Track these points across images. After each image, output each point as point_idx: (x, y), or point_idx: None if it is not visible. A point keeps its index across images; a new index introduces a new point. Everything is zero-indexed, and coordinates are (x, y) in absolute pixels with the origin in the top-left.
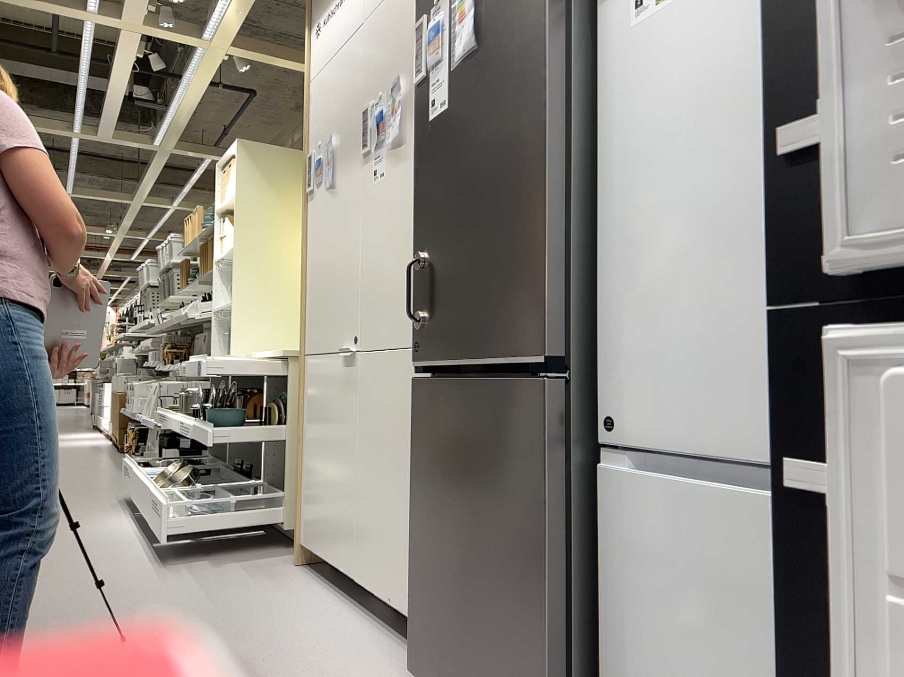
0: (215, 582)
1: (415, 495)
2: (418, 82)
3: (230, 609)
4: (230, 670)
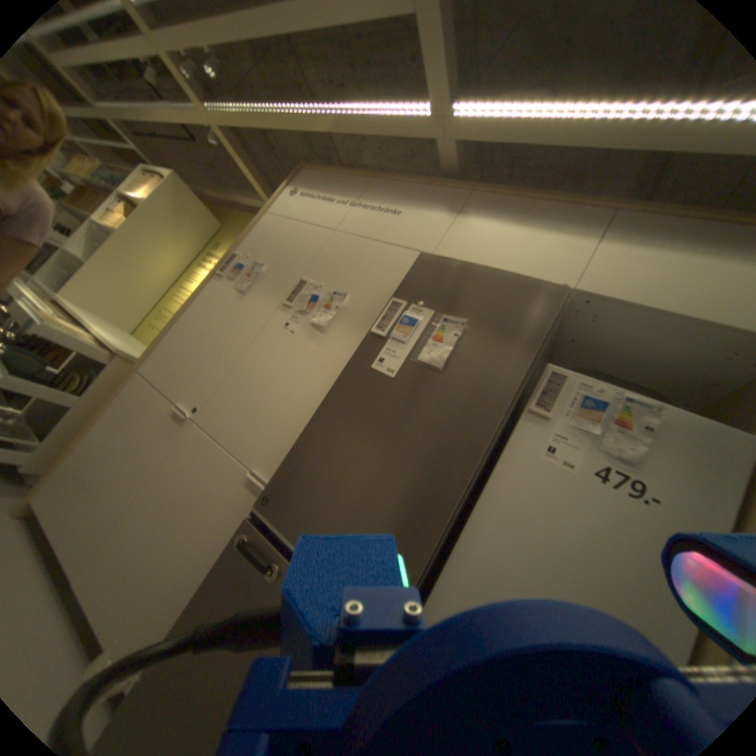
0: None
1: (196, 610)
2: (375, 334)
3: None
4: None
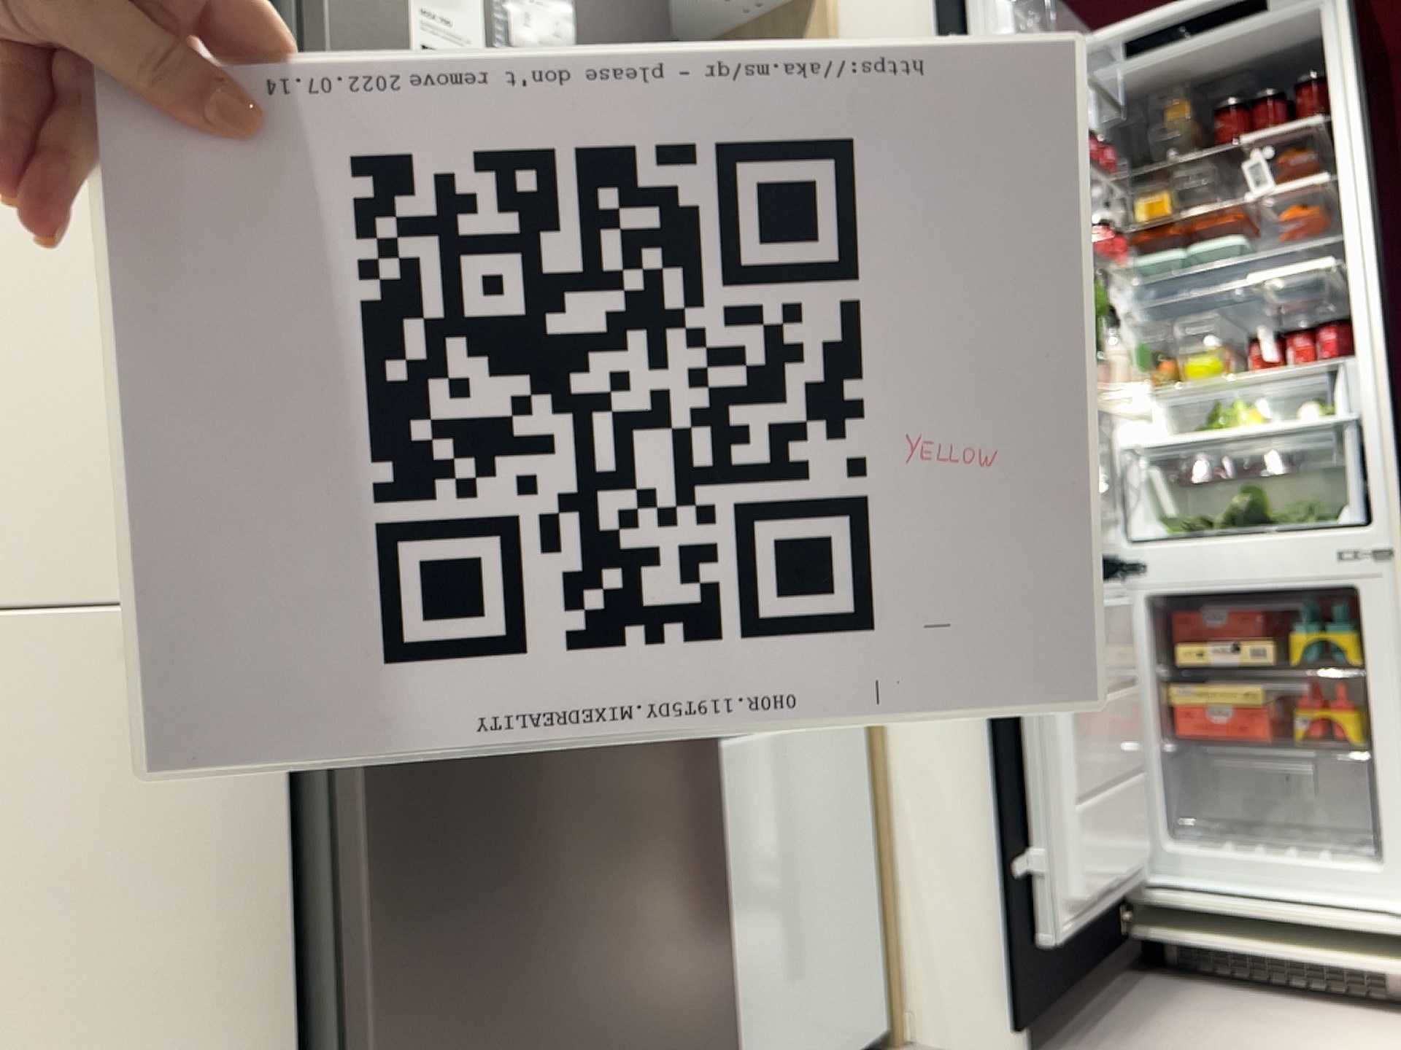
0: None
1: (390, 977)
2: None
3: None
4: None
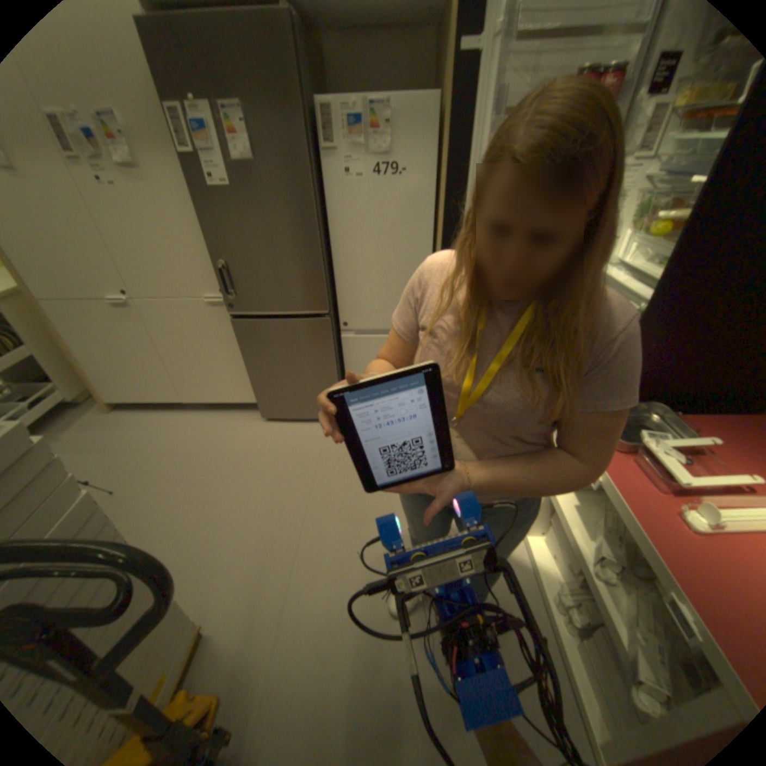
0: (79, 447)
1: (248, 363)
2: (182, 152)
3: (126, 449)
4: (189, 462)
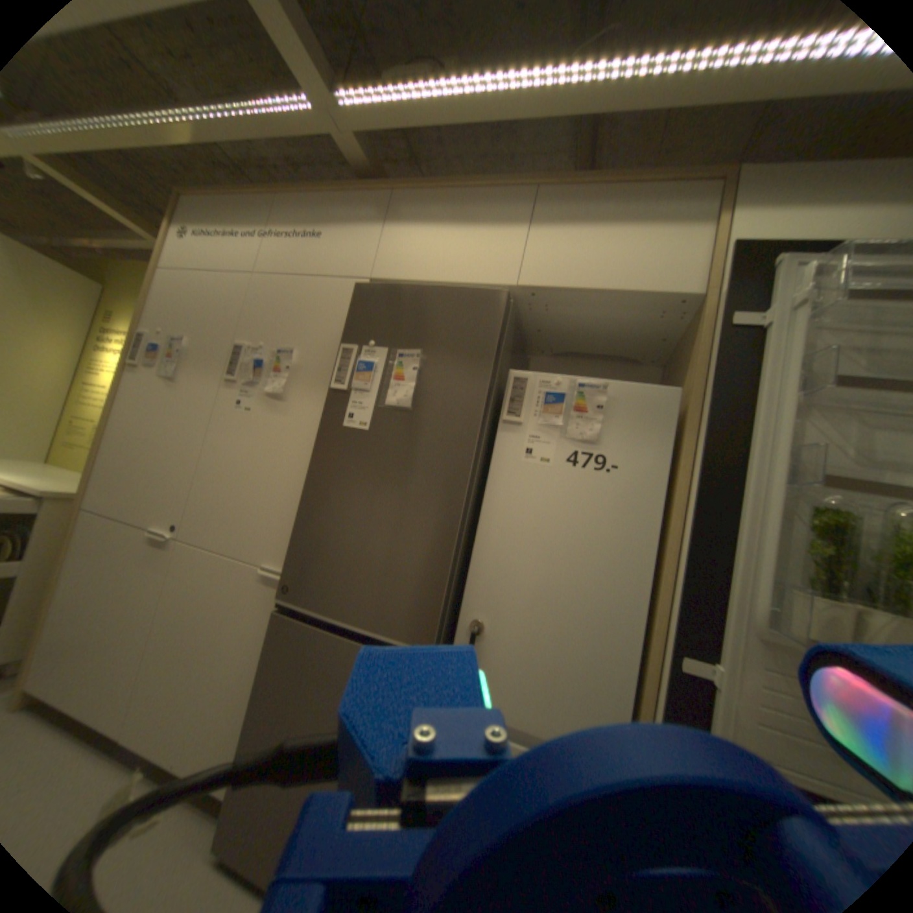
0: None
1: (256, 706)
2: (336, 389)
3: None
4: None
